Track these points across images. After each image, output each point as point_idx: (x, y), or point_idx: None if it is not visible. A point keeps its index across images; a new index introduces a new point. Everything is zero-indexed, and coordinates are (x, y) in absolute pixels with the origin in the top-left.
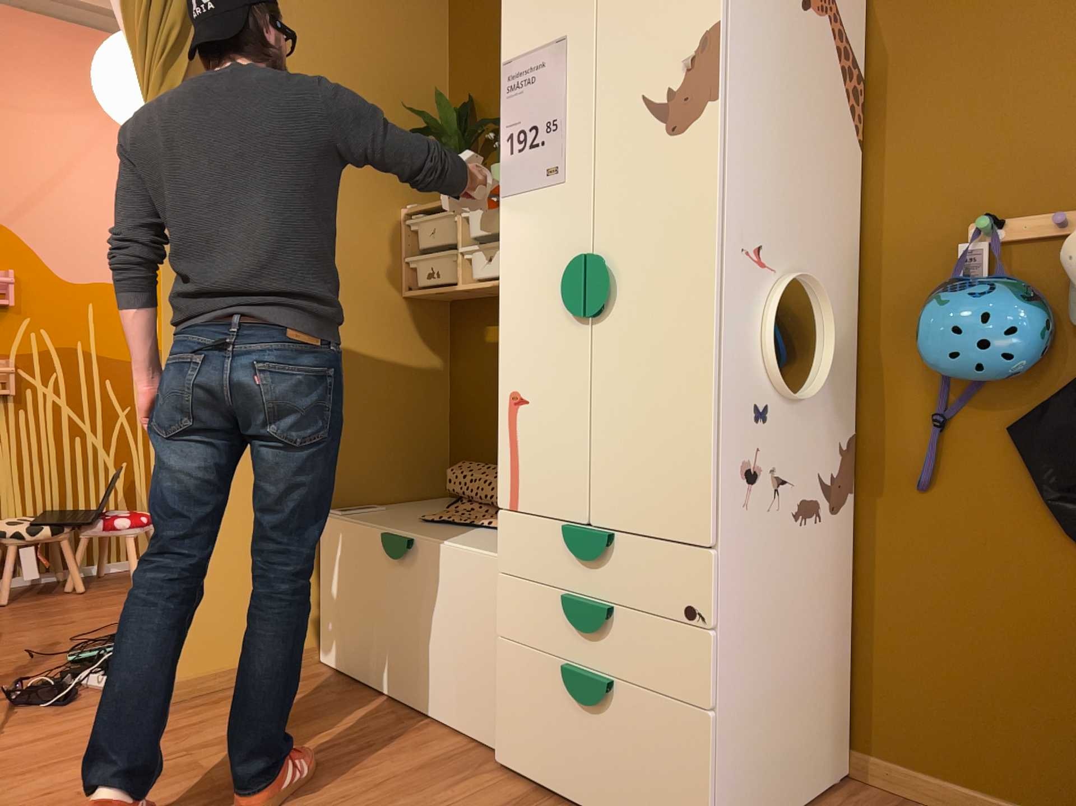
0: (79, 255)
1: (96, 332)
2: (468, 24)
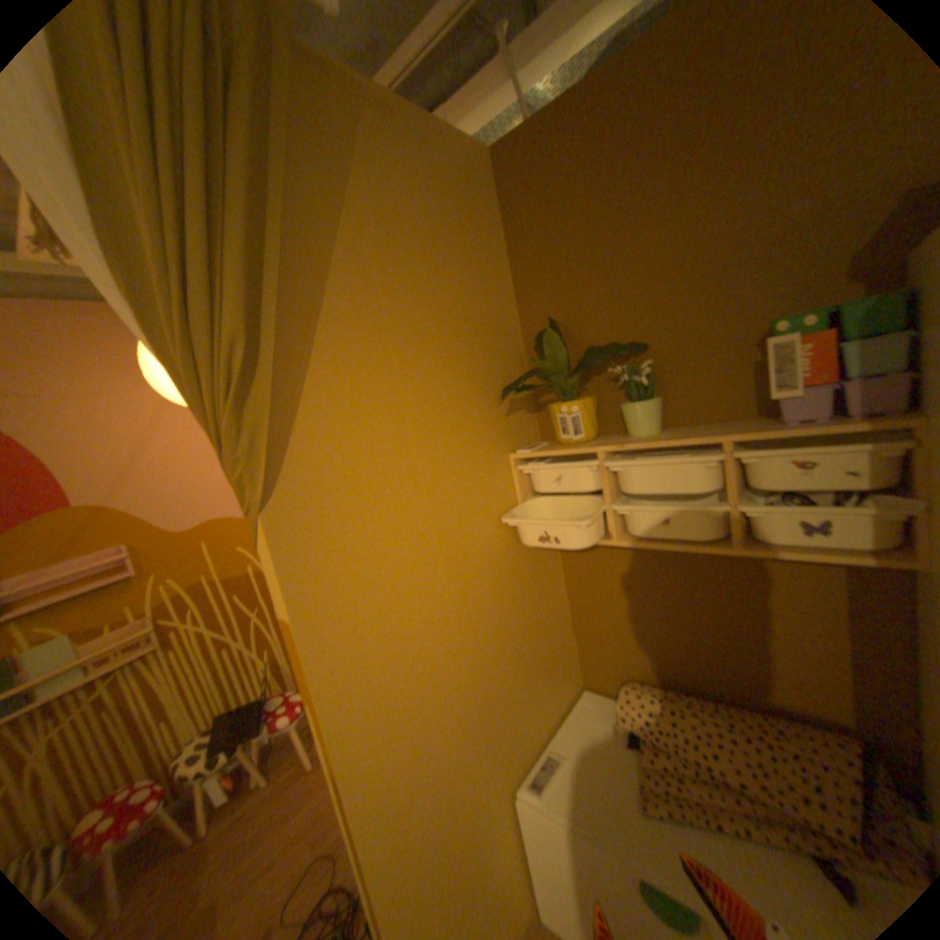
0: (176, 507)
1: (211, 564)
2: (533, 236)
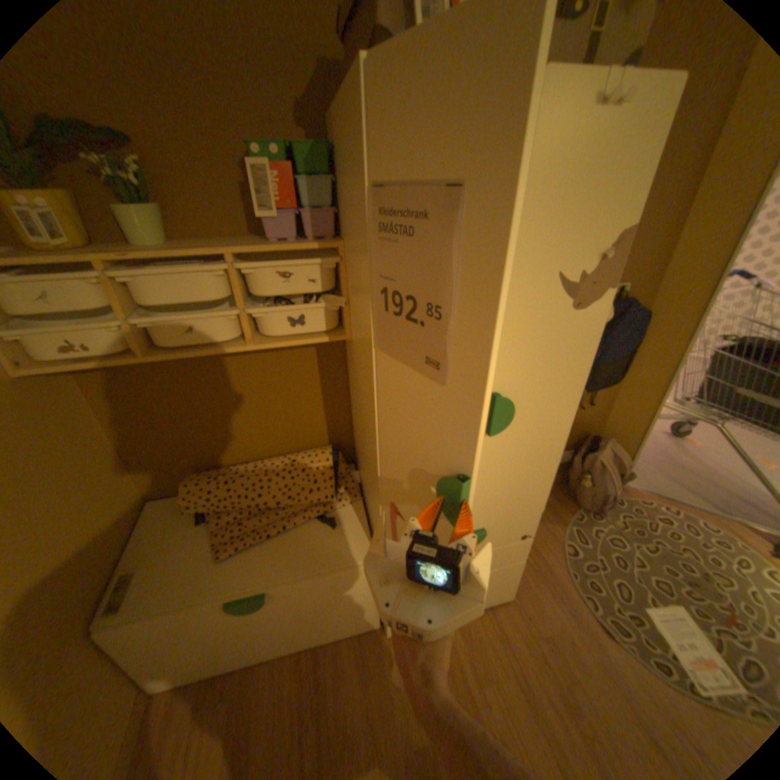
0: None
1: None
2: None
